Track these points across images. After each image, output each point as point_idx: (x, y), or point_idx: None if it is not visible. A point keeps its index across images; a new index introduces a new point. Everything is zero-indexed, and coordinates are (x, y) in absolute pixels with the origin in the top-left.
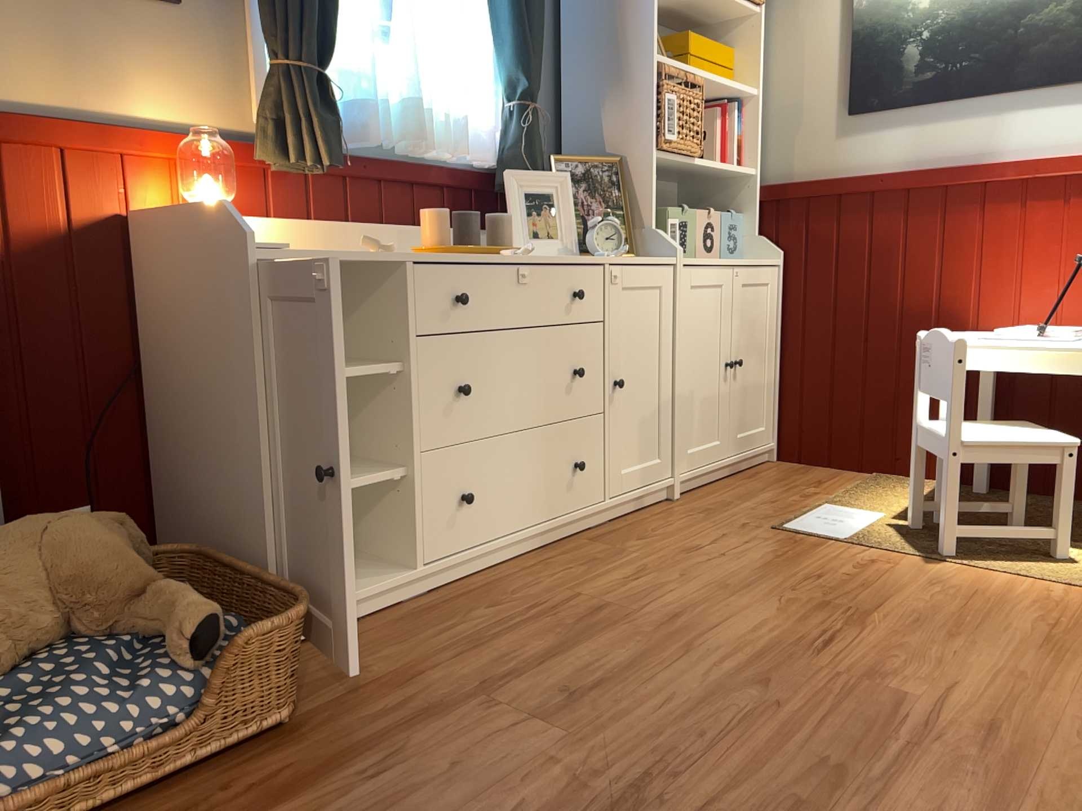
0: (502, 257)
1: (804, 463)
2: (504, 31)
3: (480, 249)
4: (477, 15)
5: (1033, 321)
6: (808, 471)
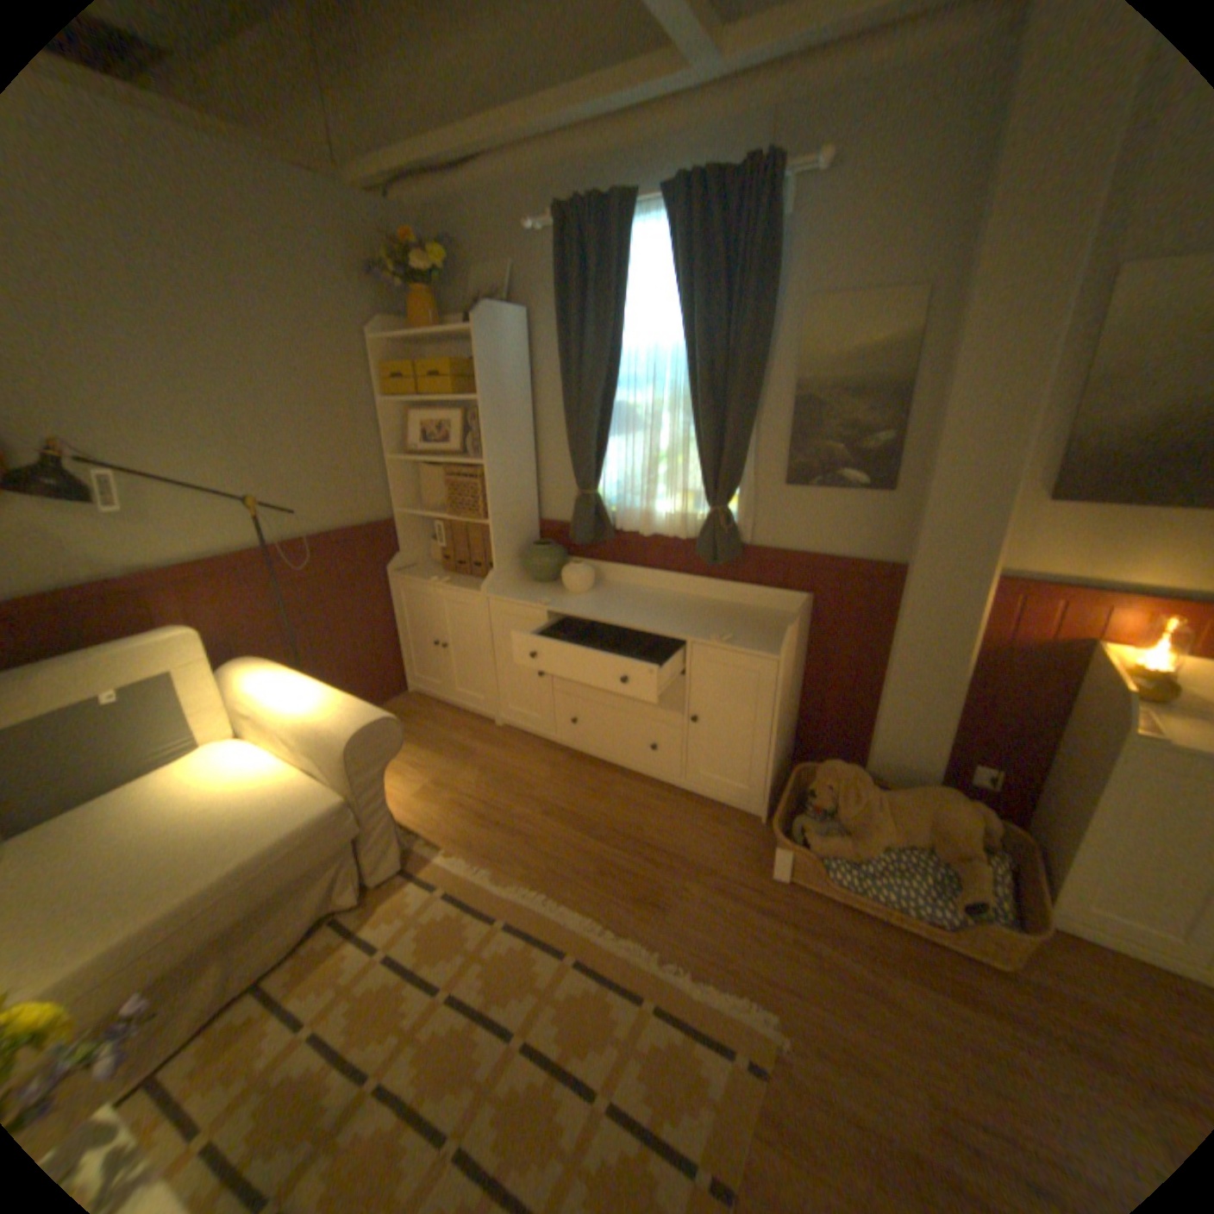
0: None
1: None
2: None
3: None
4: None
5: None
6: None
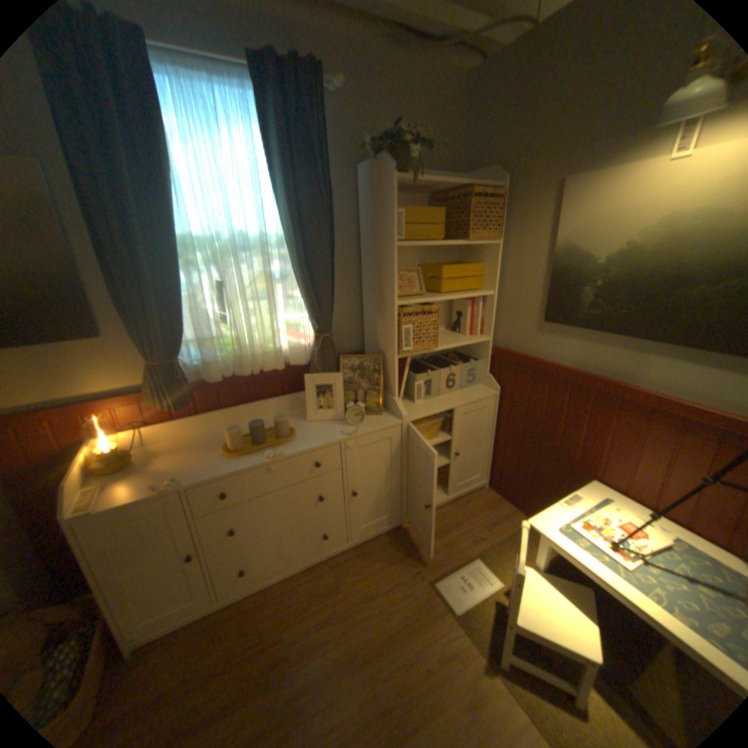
0: (258, 462)
1: (501, 497)
2: (303, 296)
3: (254, 449)
4: (291, 285)
5: (641, 496)
6: (497, 507)
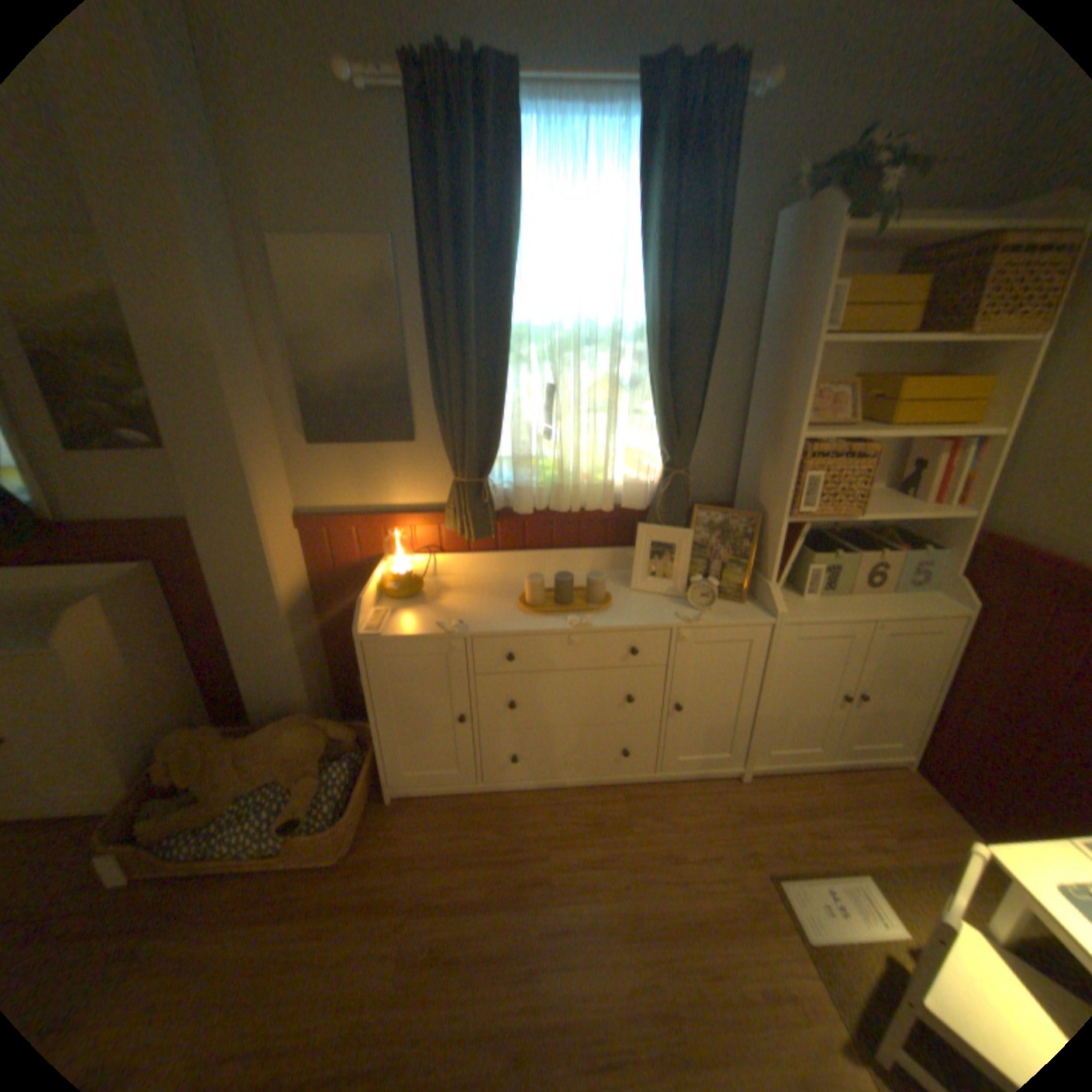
0: (559, 627)
1: (940, 795)
2: (657, 412)
3: (556, 610)
4: (643, 395)
5: None
6: (928, 810)
